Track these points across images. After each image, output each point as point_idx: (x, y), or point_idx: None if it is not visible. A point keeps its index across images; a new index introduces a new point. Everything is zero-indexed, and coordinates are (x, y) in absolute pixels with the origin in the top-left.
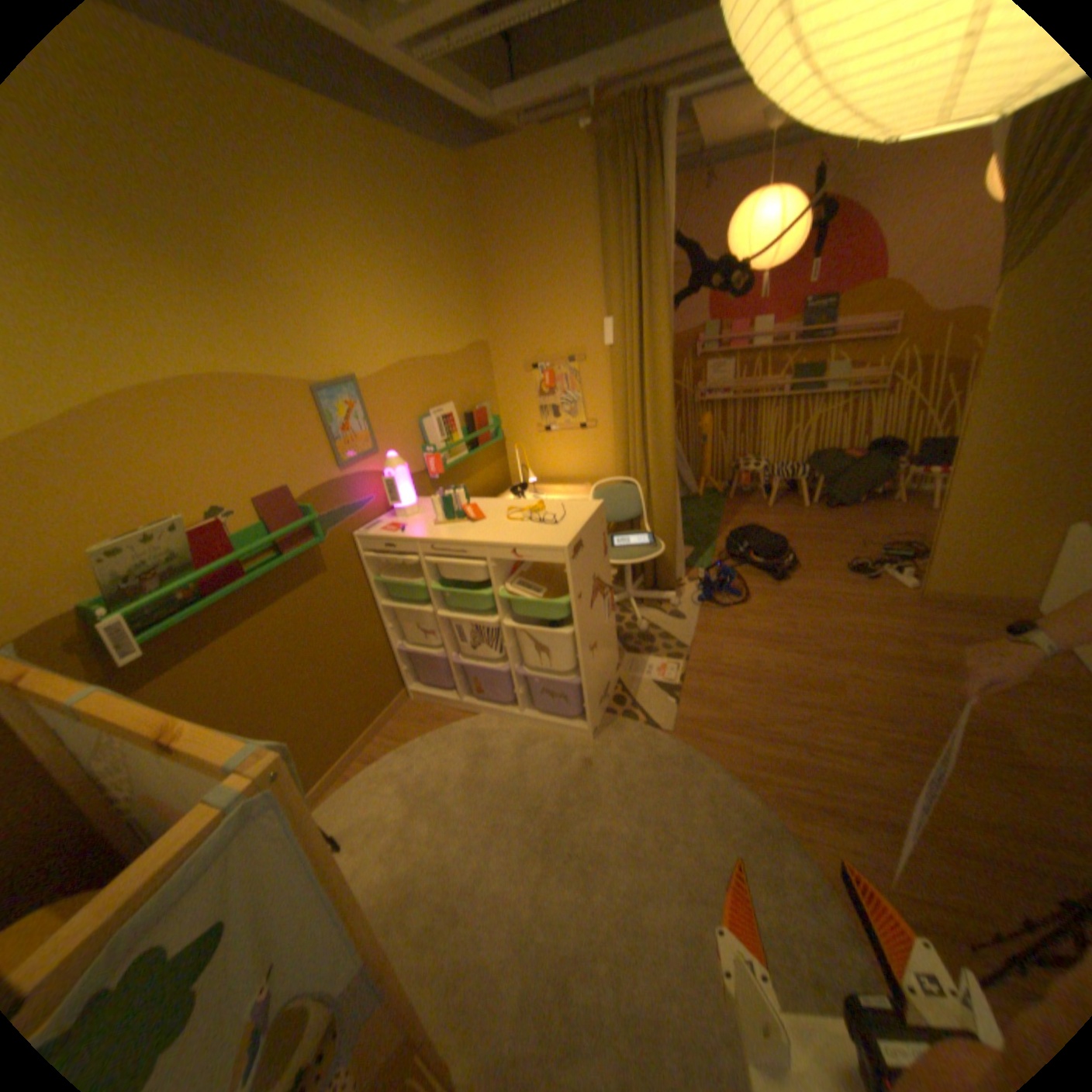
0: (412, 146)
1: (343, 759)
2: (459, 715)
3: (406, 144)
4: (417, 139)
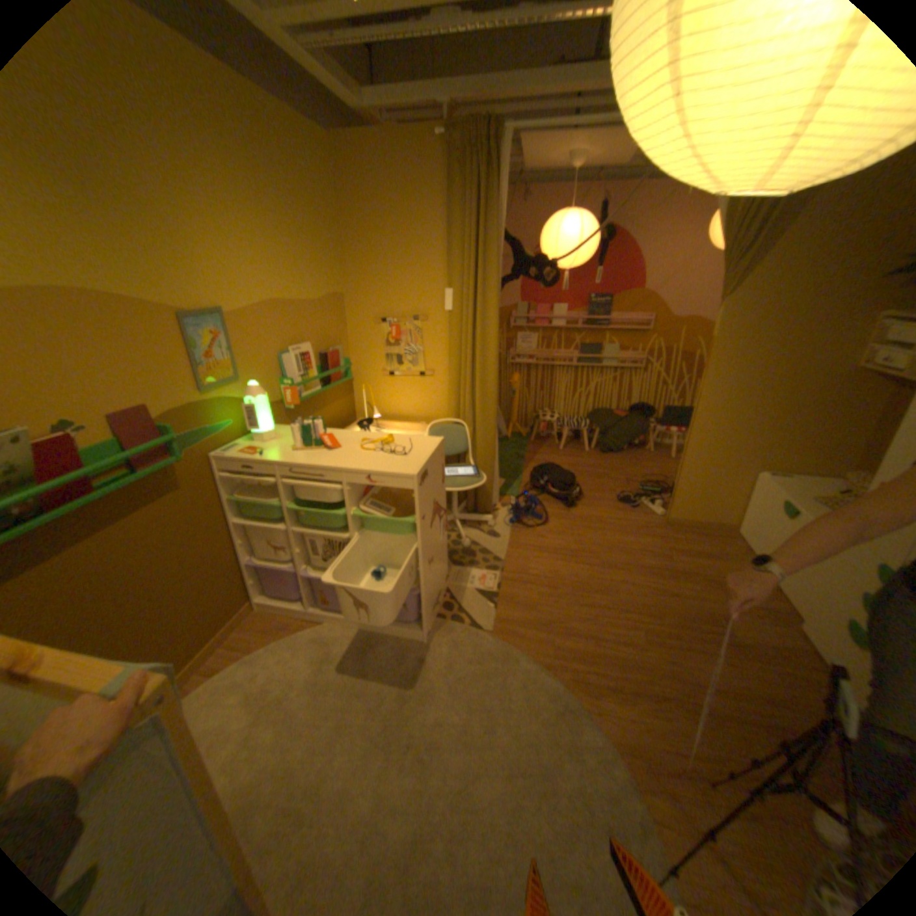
0: (289, 119)
1: (184, 674)
2: (304, 625)
3: (283, 115)
4: (294, 114)
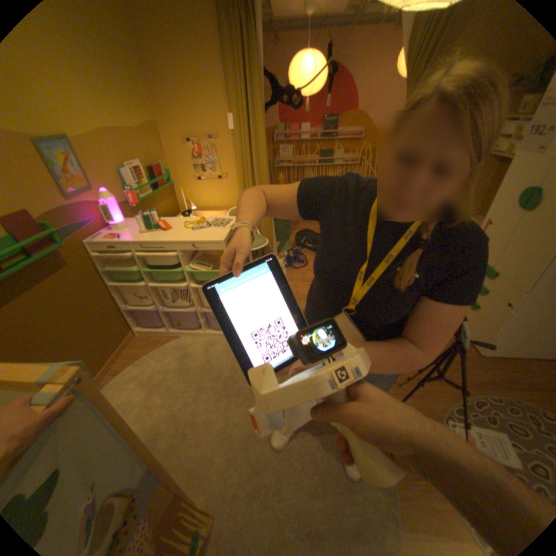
0: None
1: (98, 376)
2: (167, 340)
3: None
4: None
